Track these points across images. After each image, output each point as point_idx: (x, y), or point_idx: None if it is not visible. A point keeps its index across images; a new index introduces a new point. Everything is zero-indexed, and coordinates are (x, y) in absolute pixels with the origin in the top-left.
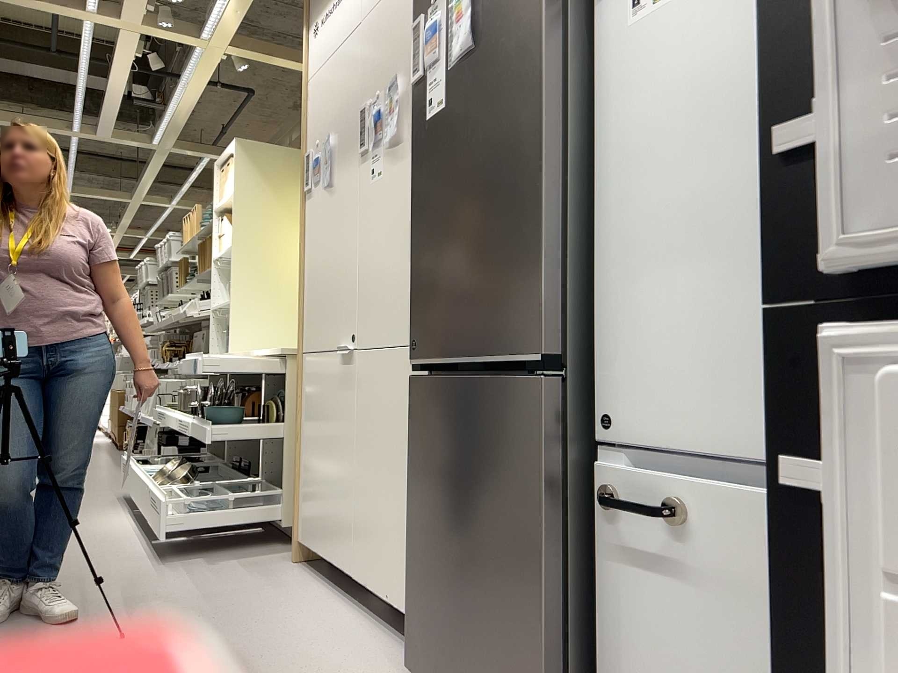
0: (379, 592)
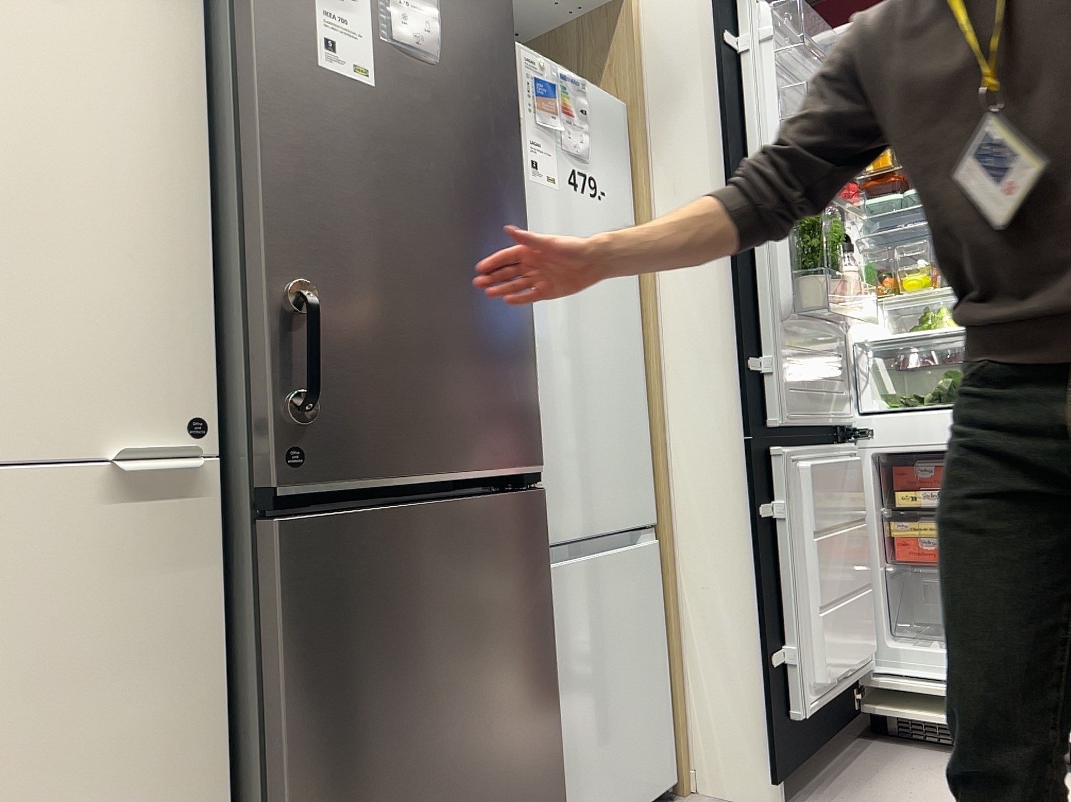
0: None
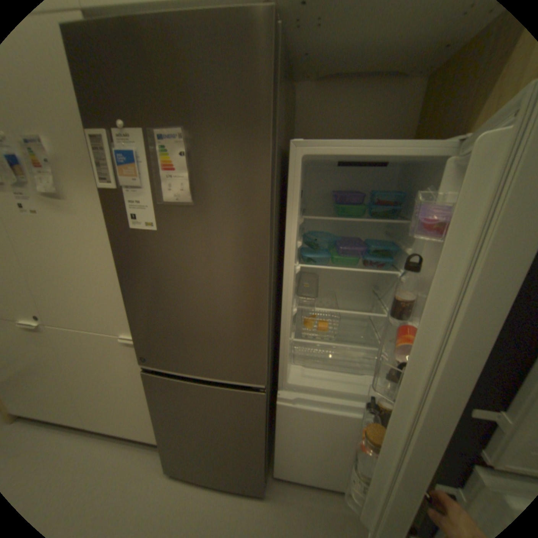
0: (113, 433)
